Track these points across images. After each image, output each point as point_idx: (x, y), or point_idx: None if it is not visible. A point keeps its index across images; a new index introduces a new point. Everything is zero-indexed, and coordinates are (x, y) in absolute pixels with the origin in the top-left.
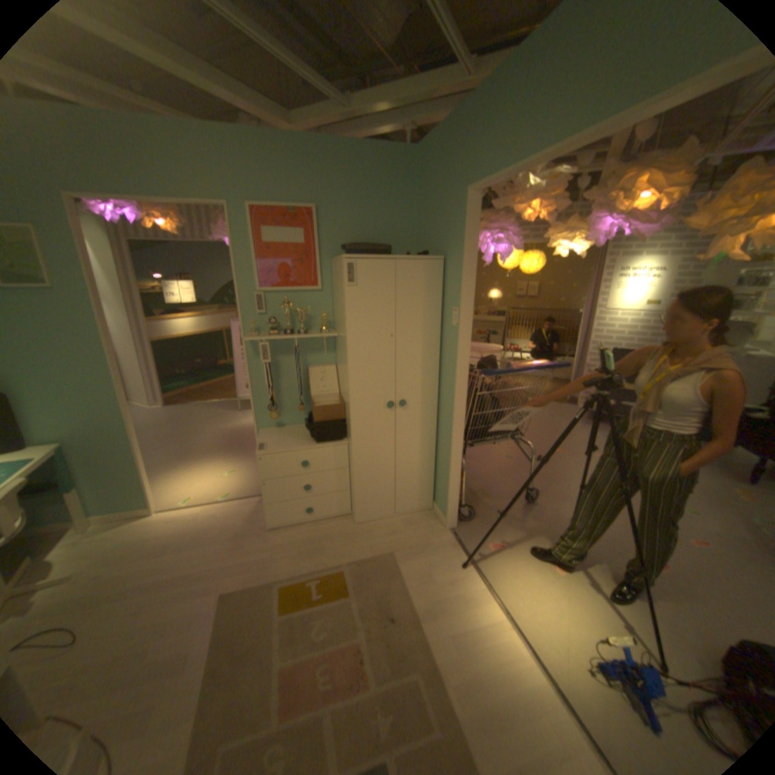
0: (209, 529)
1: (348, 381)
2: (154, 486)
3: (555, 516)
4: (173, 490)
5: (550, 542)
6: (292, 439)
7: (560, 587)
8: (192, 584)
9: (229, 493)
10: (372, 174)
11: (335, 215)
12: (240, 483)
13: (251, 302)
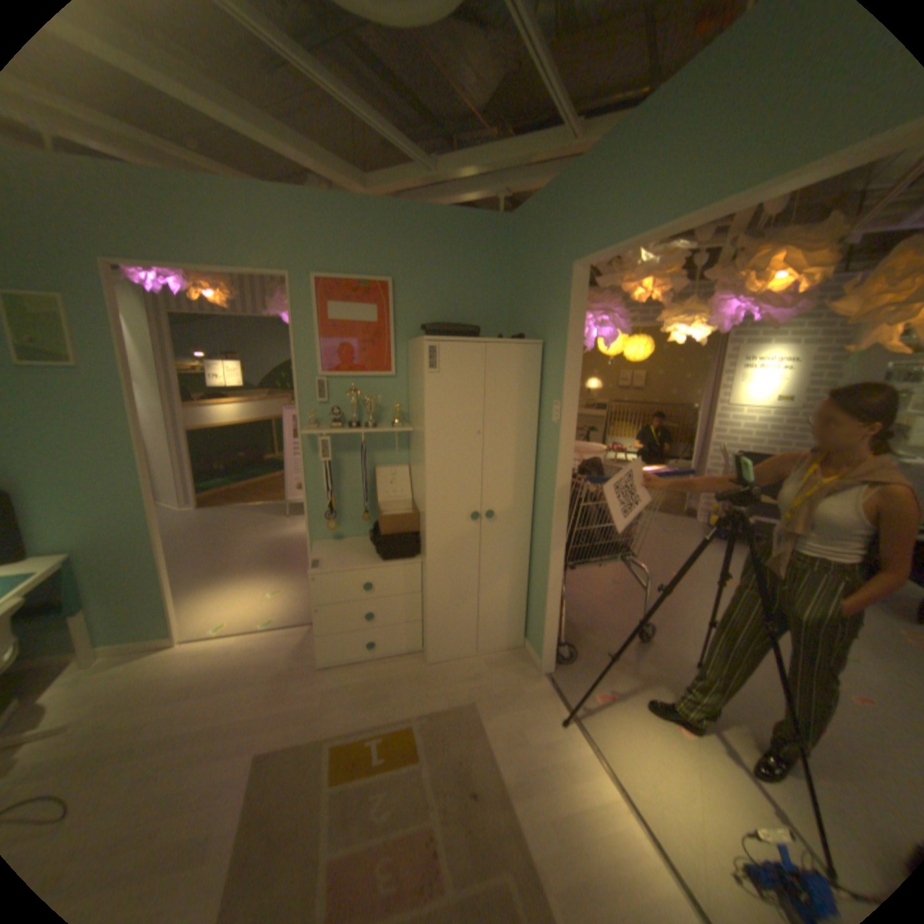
0: (245, 667)
1: (425, 486)
2: (179, 609)
3: (677, 661)
4: (203, 615)
5: (673, 695)
6: (353, 555)
7: (688, 755)
8: (220, 741)
9: (271, 620)
10: (459, 246)
11: (414, 290)
12: (286, 608)
13: (311, 389)
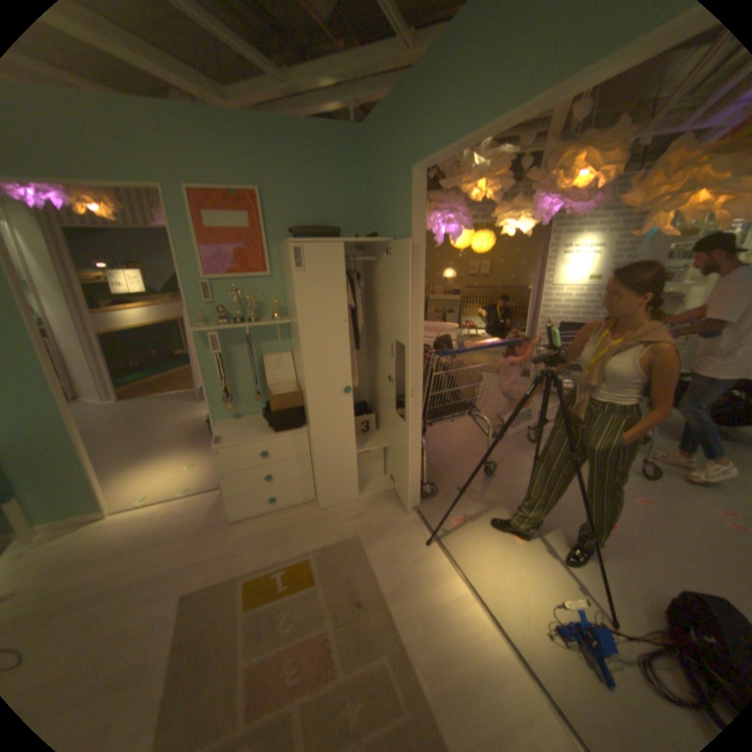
0: (168, 528)
1: (303, 369)
2: (107, 487)
3: (512, 487)
4: (129, 490)
5: (509, 513)
6: (249, 430)
7: (519, 555)
8: (151, 589)
9: (188, 488)
10: (316, 155)
11: (280, 198)
12: (201, 477)
13: (197, 292)
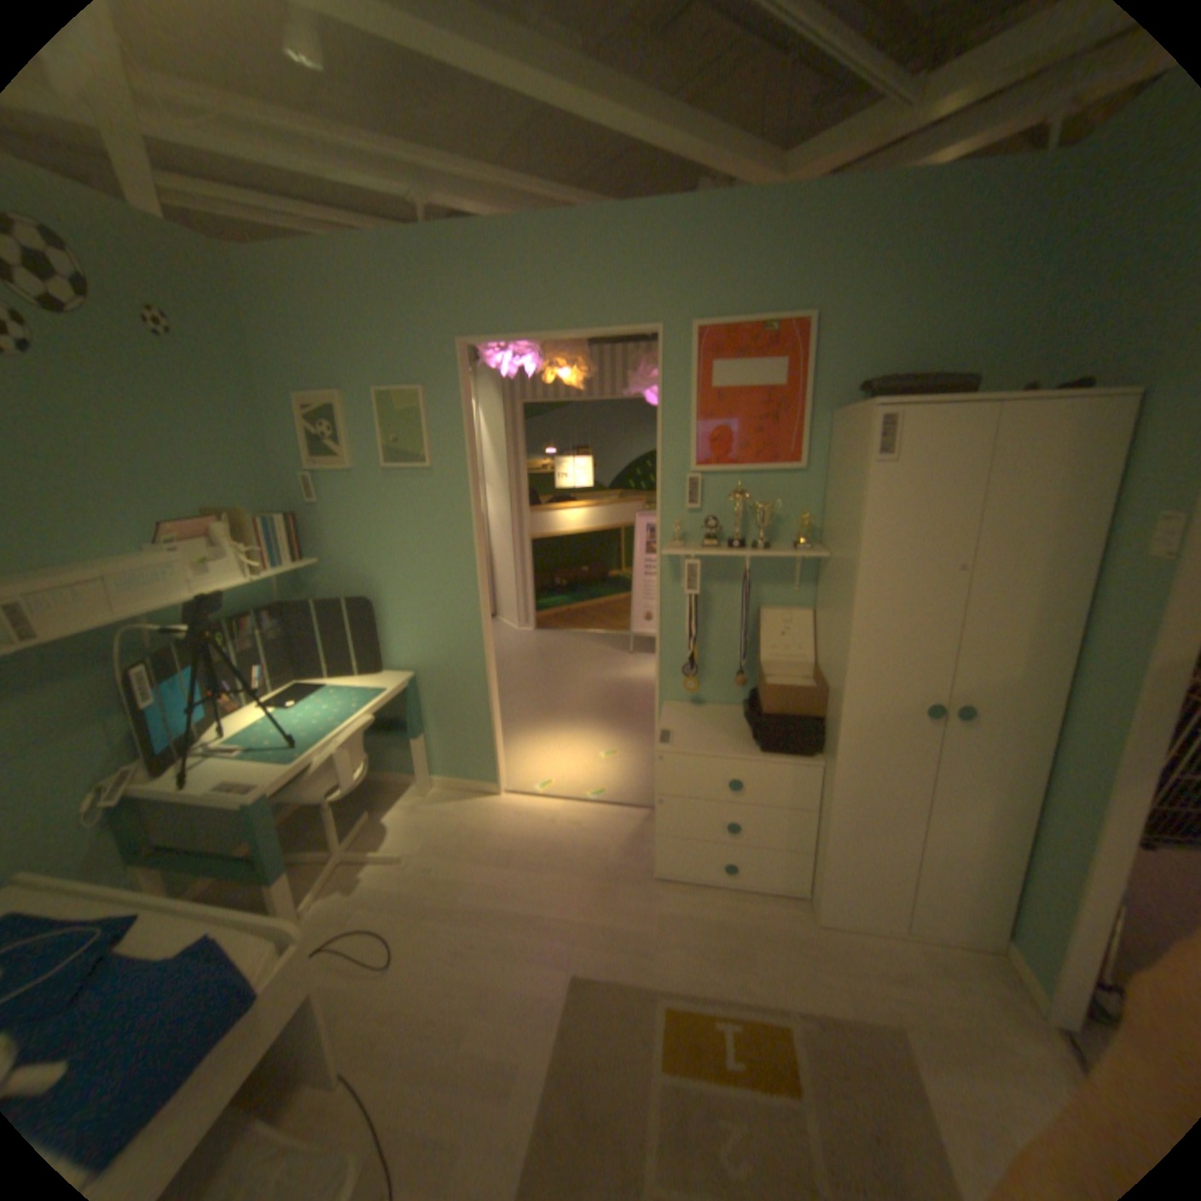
0: (571, 844)
1: (848, 649)
2: (510, 748)
3: None
4: (532, 762)
5: None
6: (718, 732)
7: None
8: (537, 936)
9: (604, 788)
10: (951, 230)
11: (855, 323)
12: (622, 776)
13: (680, 489)
